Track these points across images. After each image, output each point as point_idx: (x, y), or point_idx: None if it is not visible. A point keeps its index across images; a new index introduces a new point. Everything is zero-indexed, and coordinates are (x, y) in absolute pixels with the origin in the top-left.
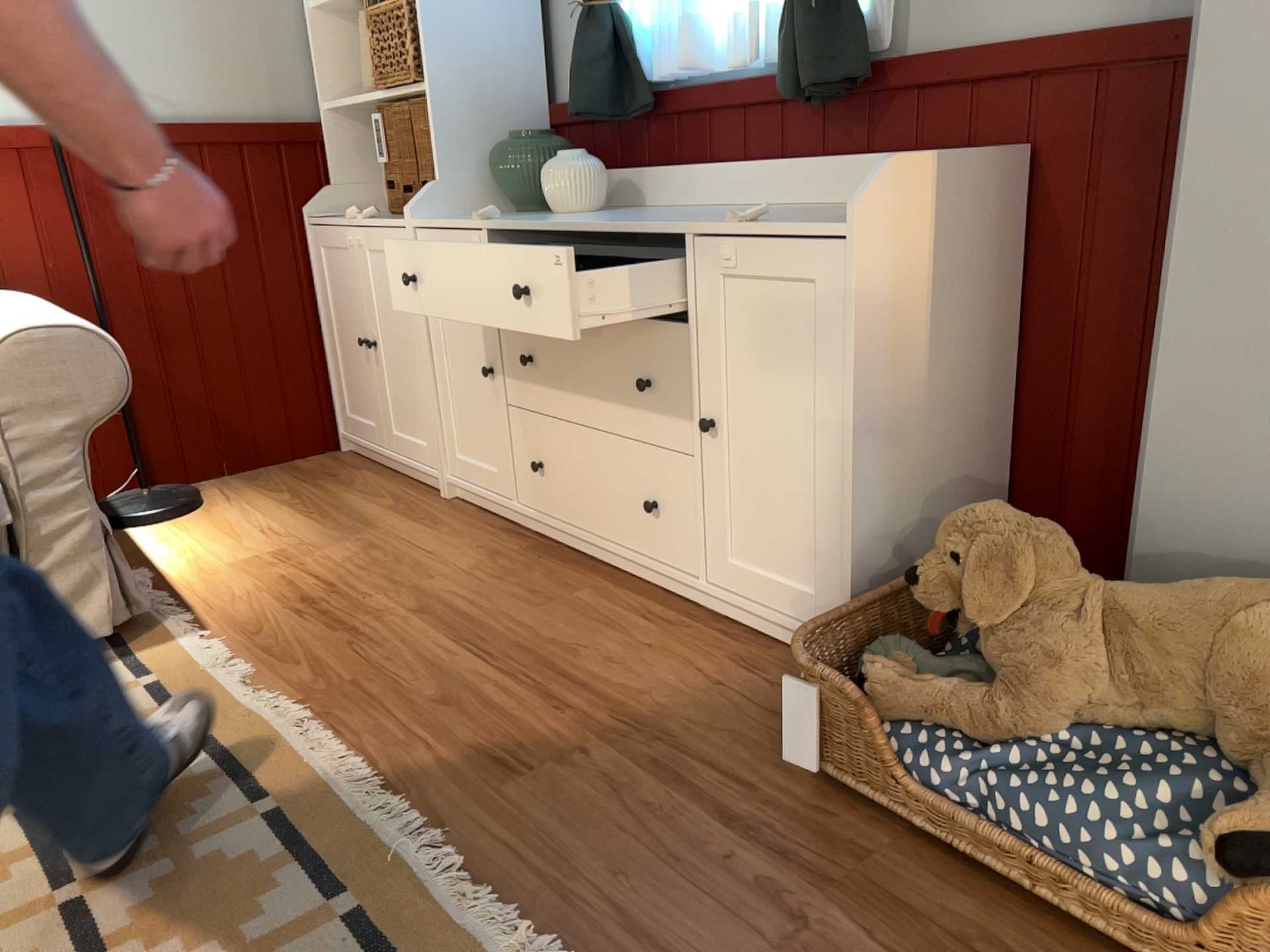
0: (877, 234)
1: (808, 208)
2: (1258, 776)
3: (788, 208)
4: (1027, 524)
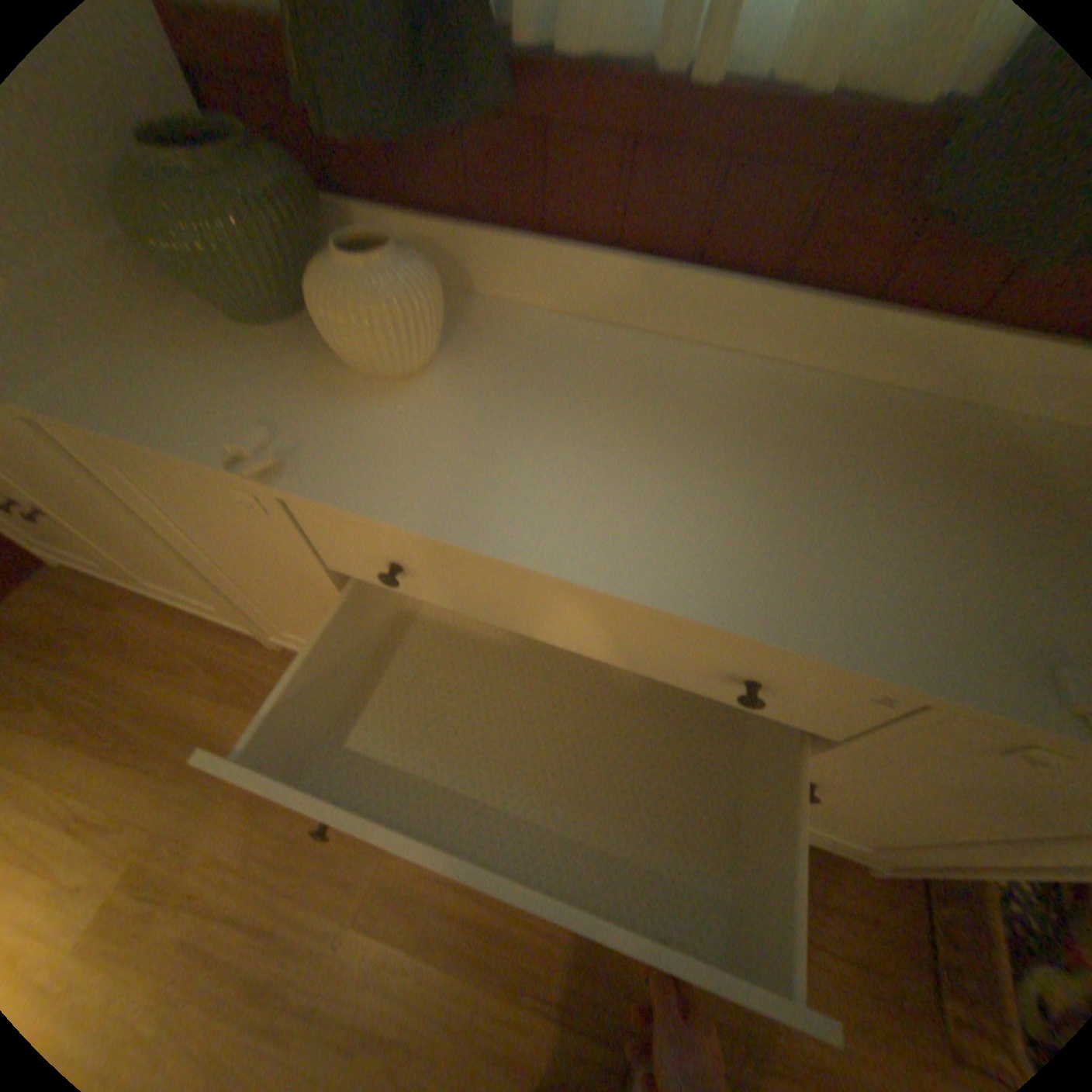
0: None
1: (876, 404)
2: None
3: (835, 395)
4: None
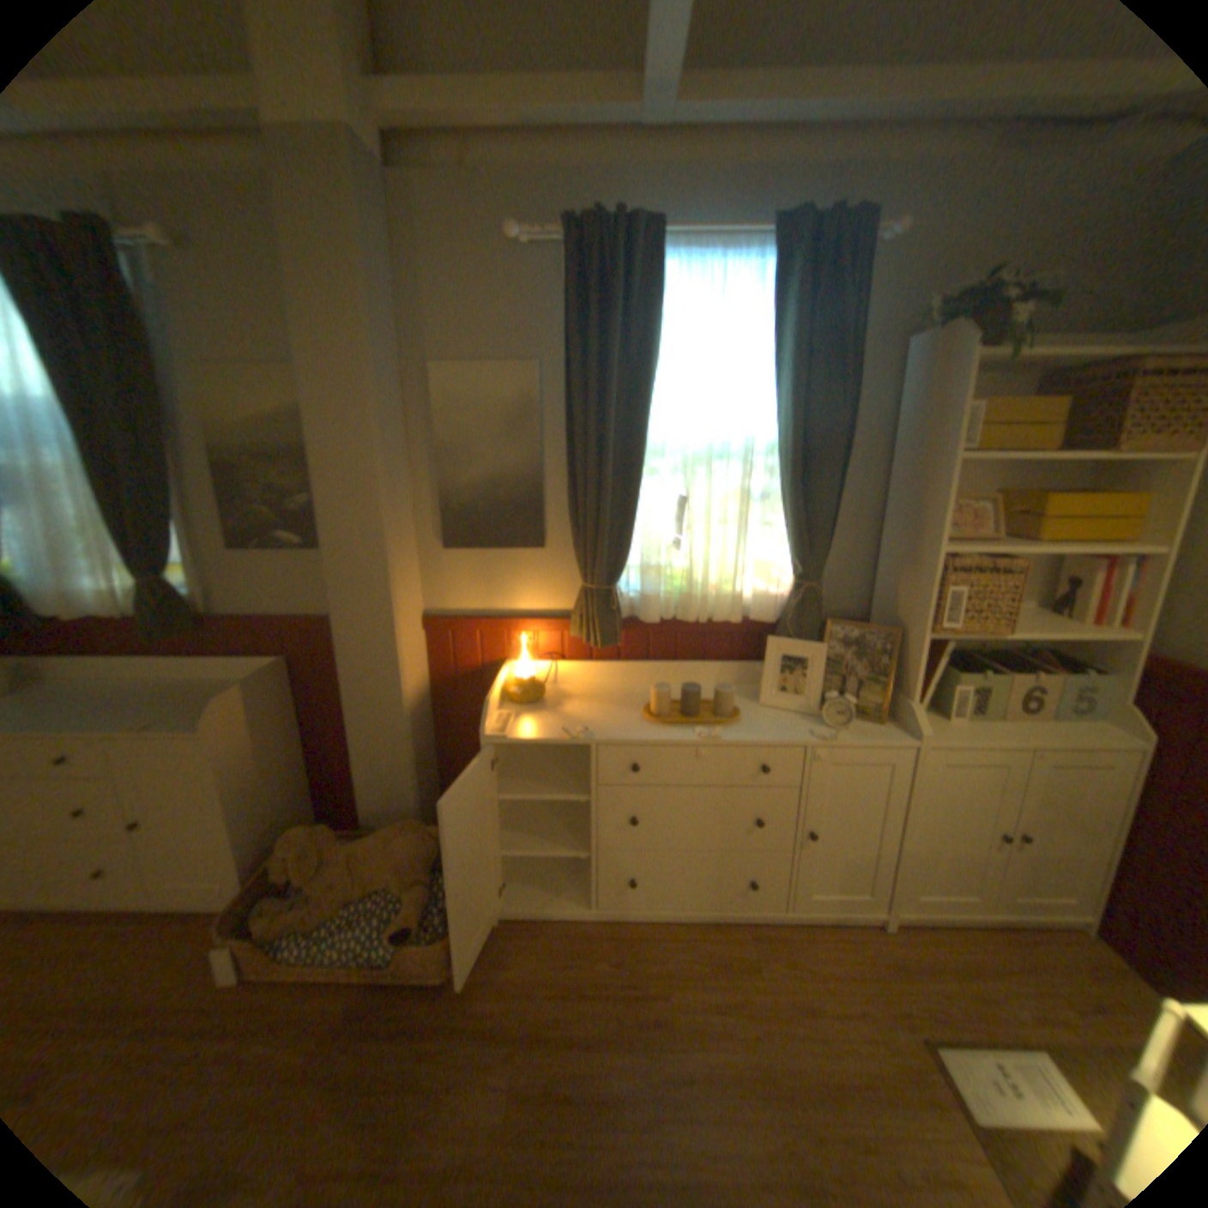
0: (215, 733)
1: (172, 687)
2: (404, 899)
3: (159, 687)
4: (311, 836)
